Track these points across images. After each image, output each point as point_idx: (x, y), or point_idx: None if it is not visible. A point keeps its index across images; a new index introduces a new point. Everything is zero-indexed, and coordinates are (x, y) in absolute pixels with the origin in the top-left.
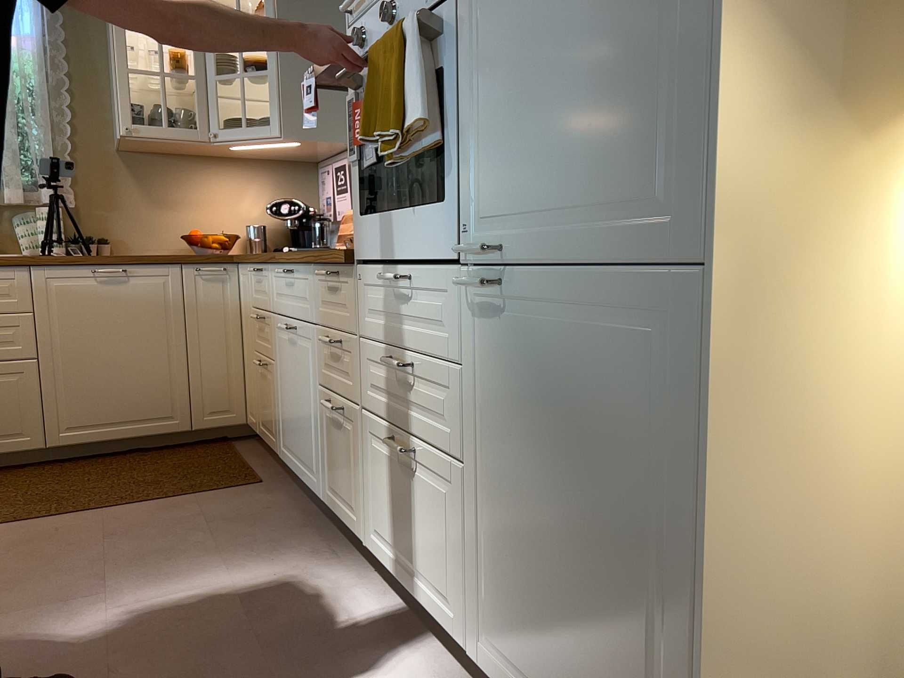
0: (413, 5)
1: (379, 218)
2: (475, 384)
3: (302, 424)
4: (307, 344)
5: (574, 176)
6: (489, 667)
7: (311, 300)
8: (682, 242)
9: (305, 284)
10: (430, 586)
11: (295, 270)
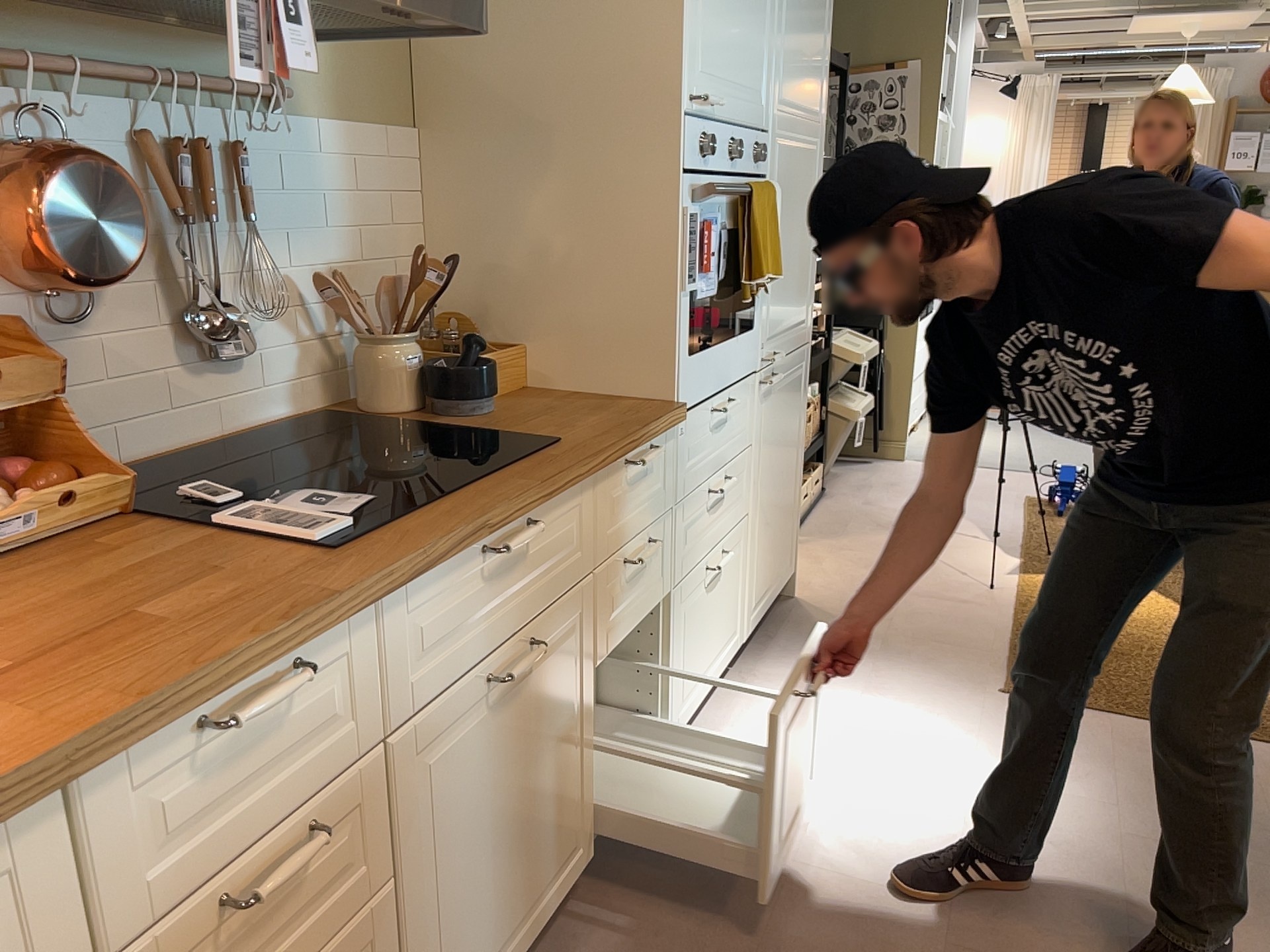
0: (745, 160)
1: (709, 353)
2: (758, 448)
3: (541, 816)
4: (566, 633)
5: (793, 309)
6: (752, 624)
7: (585, 537)
8: (807, 334)
9: (565, 522)
10: (723, 647)
11: (536, 514)
